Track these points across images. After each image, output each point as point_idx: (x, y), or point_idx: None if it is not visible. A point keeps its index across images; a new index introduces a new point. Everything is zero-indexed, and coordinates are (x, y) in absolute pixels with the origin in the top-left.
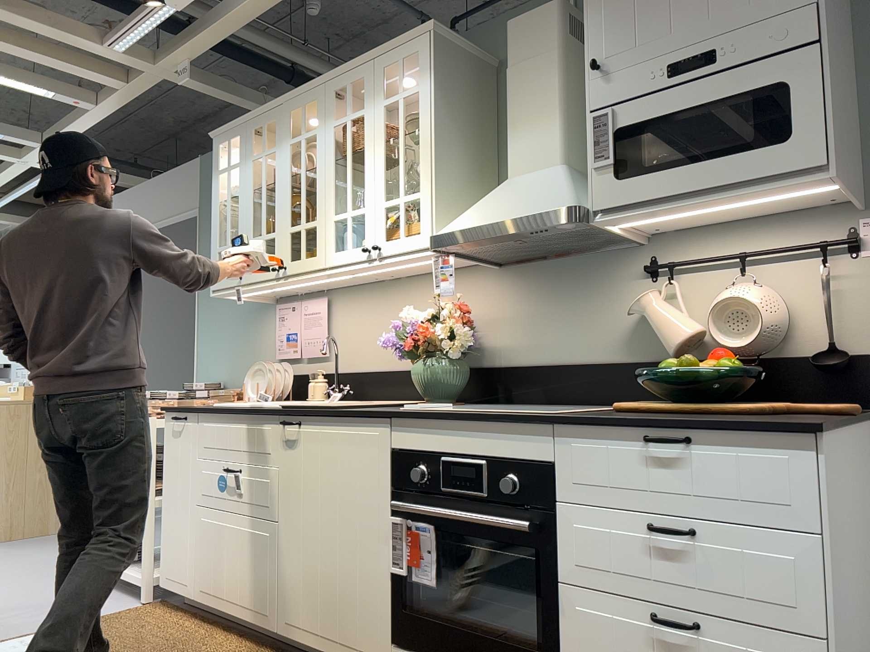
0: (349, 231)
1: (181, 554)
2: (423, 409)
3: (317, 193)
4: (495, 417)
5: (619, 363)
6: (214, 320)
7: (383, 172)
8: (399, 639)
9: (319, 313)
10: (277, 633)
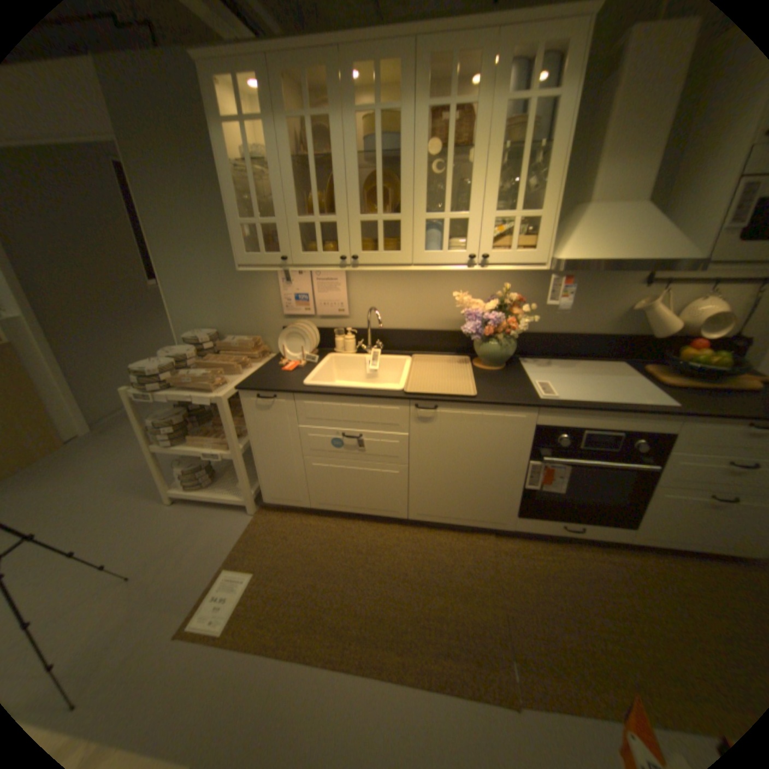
0: (447, 234)
1: (291, 485)
2: (562, 398)
3: (403, 184)
4: (646, 412)
5: (609, 335)
6: (184, 272)
7: (499, 180)
8: (525, 515)
9: (338, 280)
10: (408, 519)
